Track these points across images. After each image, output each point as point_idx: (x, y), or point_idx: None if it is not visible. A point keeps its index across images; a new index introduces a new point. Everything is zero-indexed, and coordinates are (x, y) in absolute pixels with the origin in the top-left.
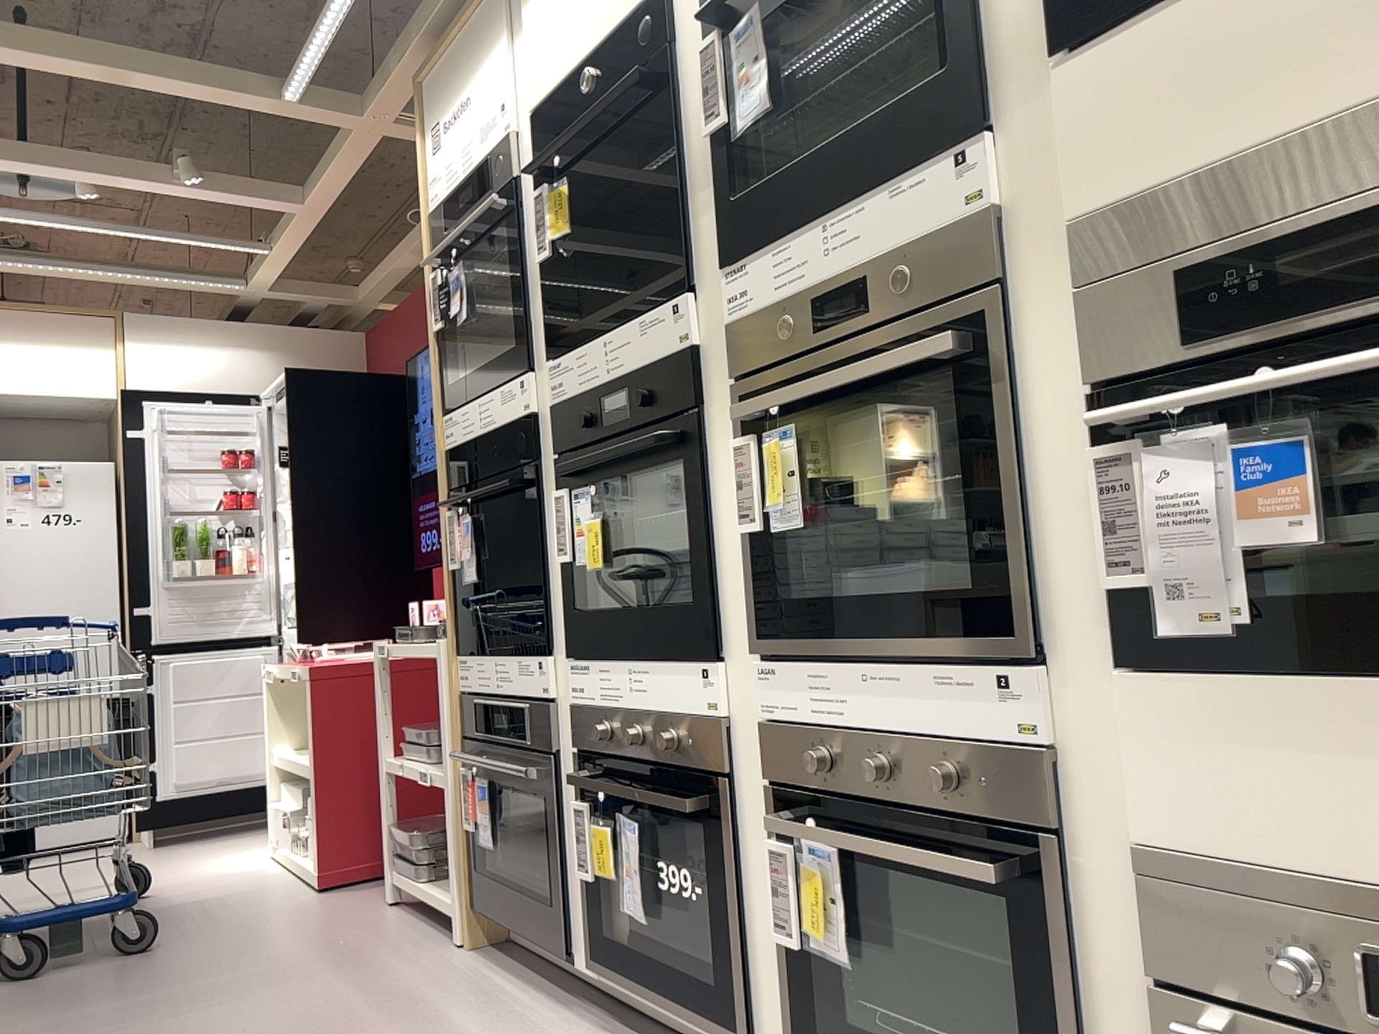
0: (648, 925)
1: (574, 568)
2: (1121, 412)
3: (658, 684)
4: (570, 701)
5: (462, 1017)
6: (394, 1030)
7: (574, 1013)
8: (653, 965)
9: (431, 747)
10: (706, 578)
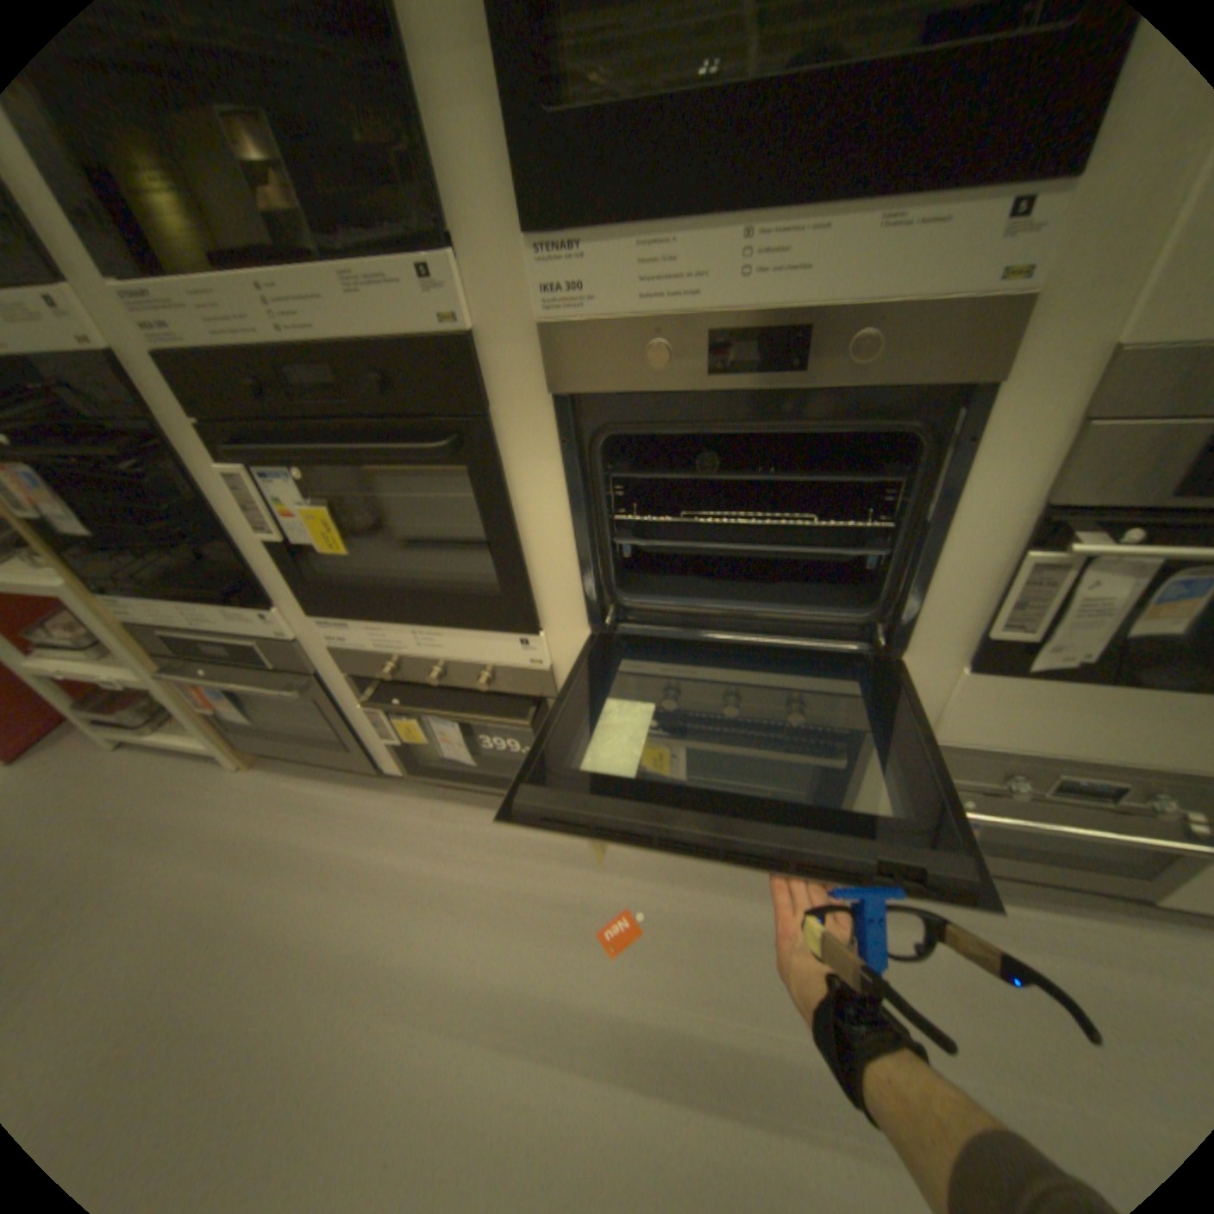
0: (476, 765)
1: (288, 543)
2: (1113, 554)
3: (458, 643)
4: (320, 640)
5: (313, 844)
6: (270, 887)
7: (394, 794)
8: (477, 776)
9: (86, 652)
10: (520, 577)
